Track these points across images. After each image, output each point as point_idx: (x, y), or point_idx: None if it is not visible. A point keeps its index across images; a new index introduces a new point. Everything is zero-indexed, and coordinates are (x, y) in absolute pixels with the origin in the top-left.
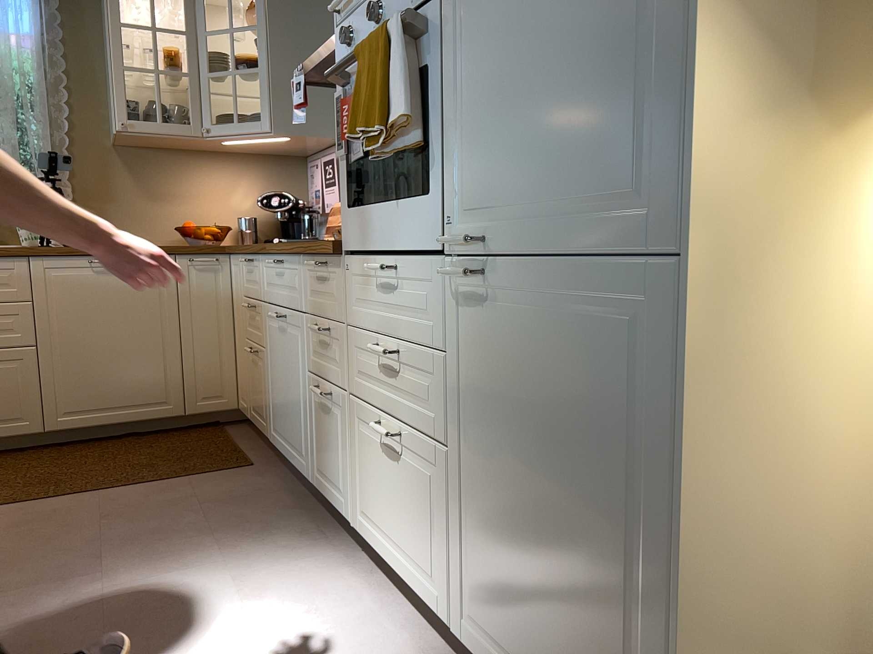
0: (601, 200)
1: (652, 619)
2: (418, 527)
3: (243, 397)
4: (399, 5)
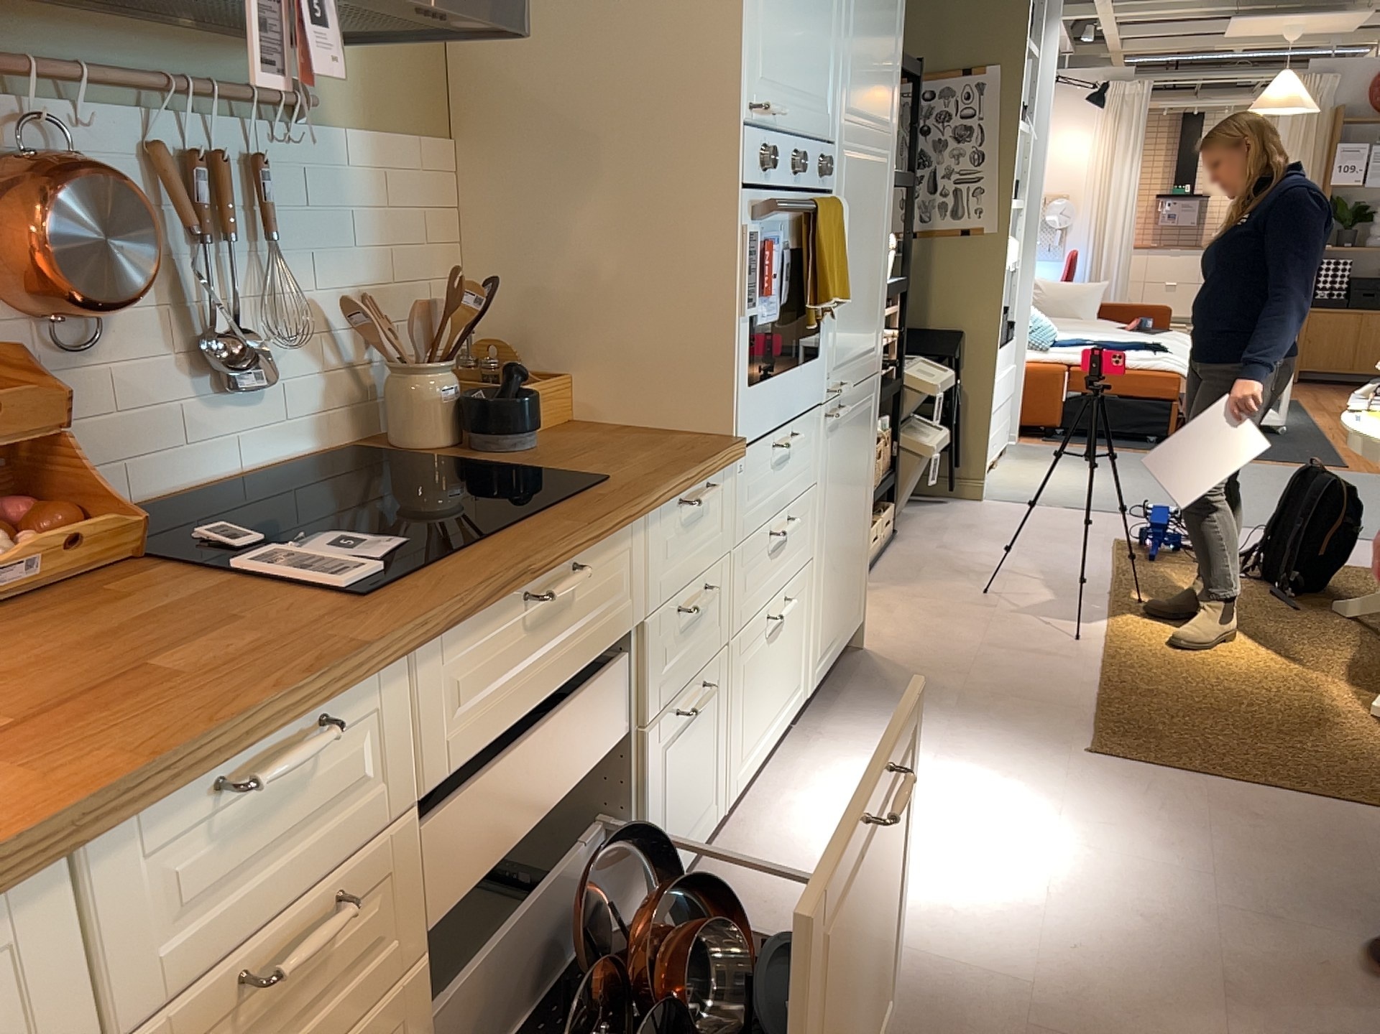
0: (868, 351)
1: (865, 527)
2: (791, 661)
3: None
4: (809, 174)
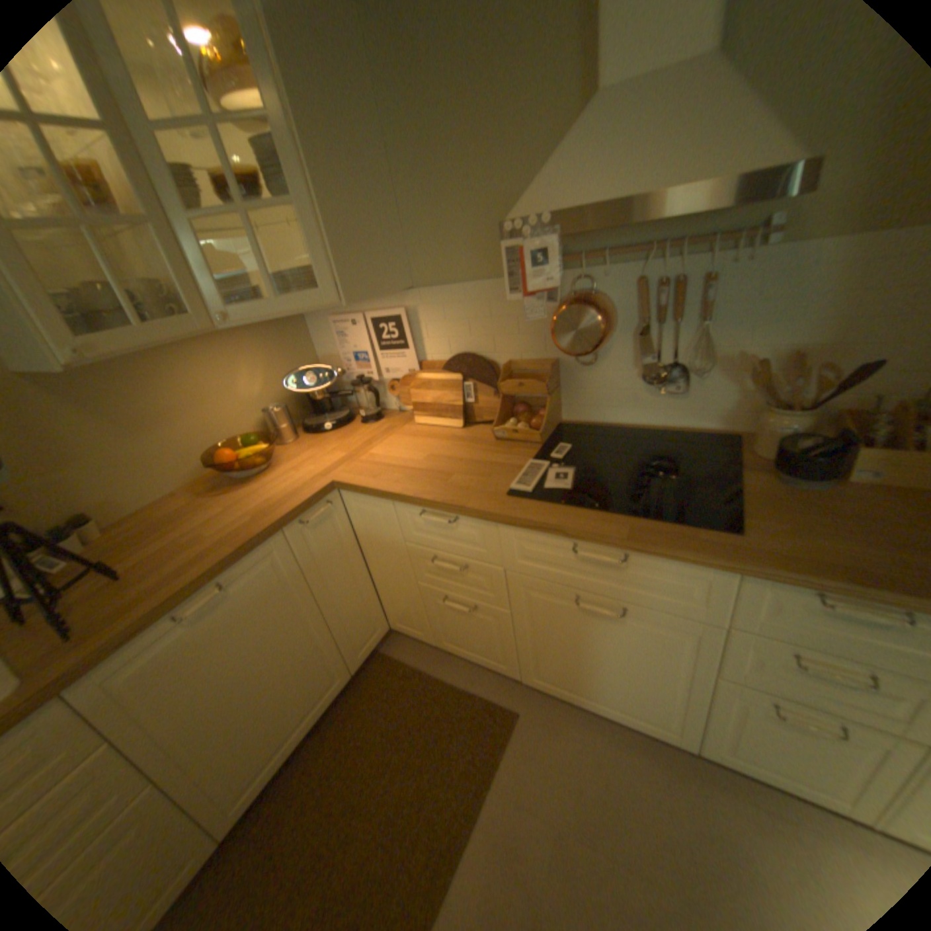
0: None
1: None
2: None
3: (412, 626)
4: None
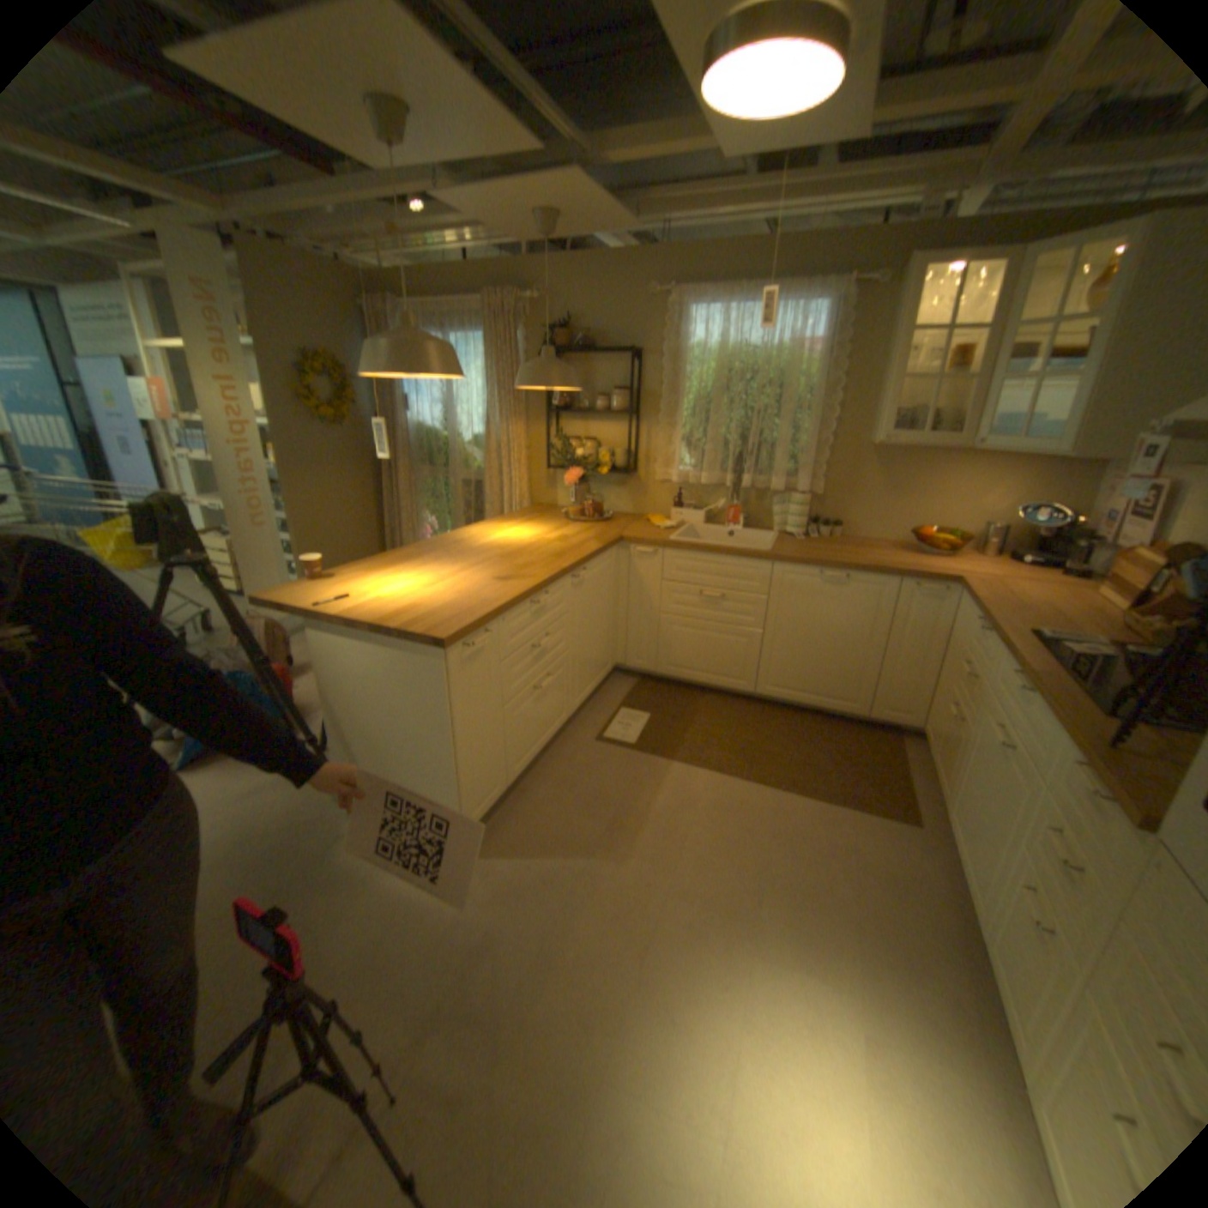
0: None
1: None
2: None
3: (932, 731)
4: None
